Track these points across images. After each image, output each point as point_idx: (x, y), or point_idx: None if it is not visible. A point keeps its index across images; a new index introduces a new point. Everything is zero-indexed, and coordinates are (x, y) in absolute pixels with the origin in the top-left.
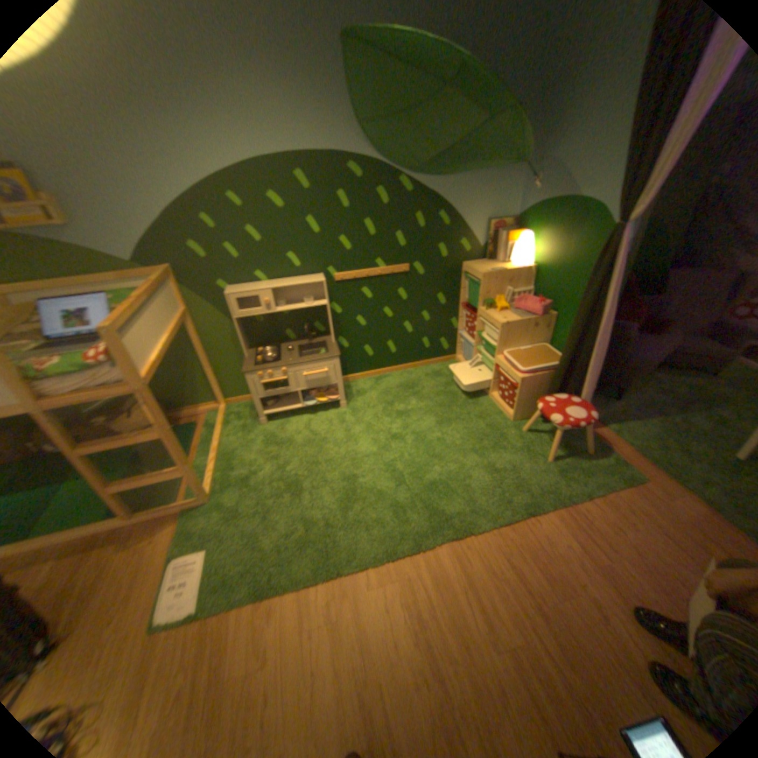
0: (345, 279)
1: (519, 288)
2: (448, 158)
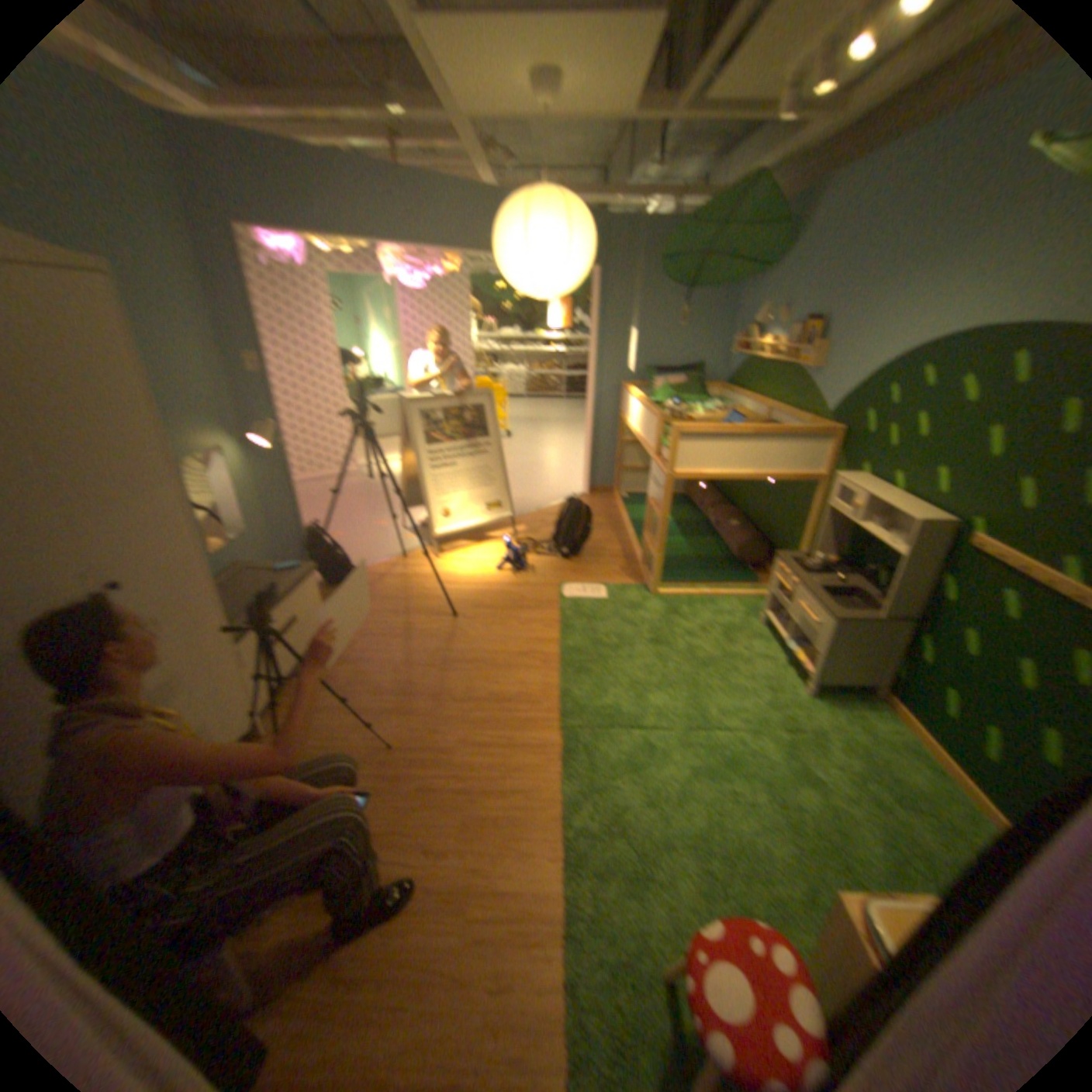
0: (985, 550)
1: None
2: None
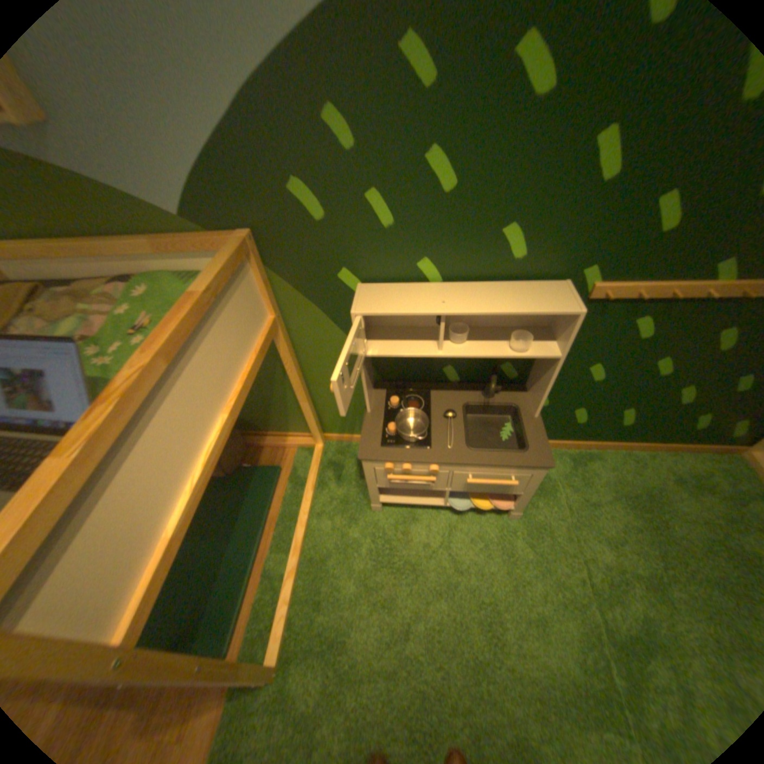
0: (615, 296)
1: None
2: None
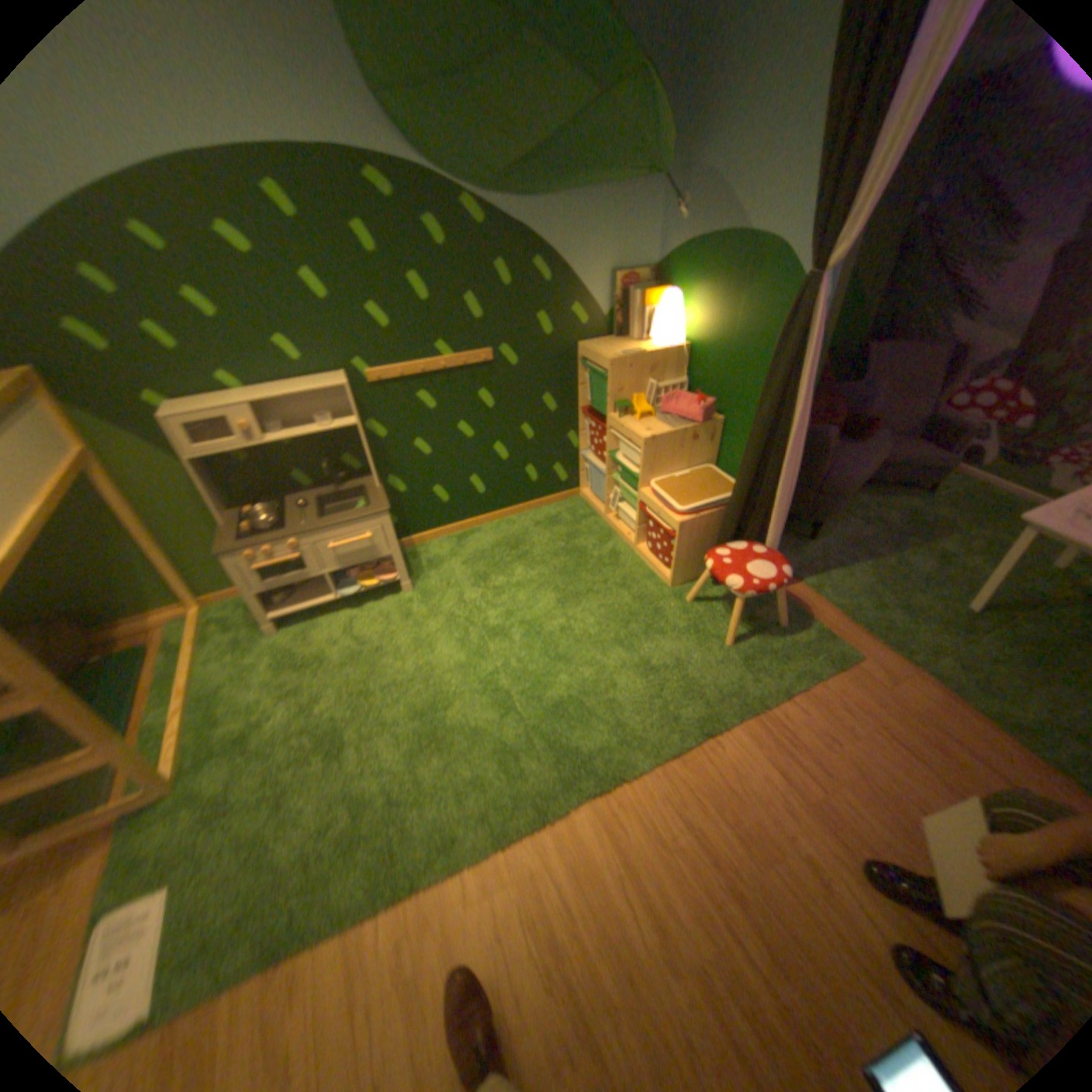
0: (385, 378)
1: (666, 380)
2: (539, 164)
